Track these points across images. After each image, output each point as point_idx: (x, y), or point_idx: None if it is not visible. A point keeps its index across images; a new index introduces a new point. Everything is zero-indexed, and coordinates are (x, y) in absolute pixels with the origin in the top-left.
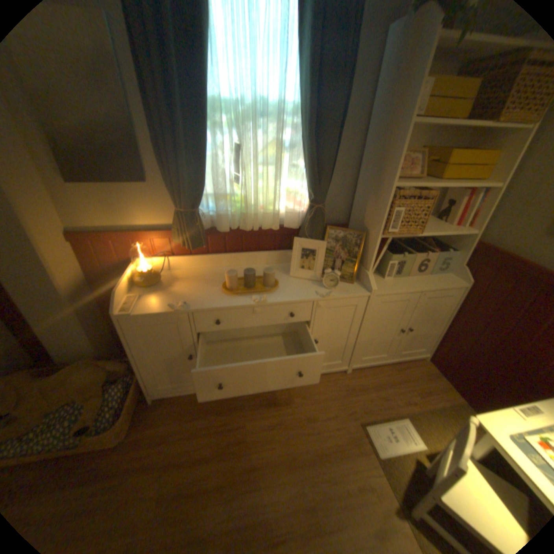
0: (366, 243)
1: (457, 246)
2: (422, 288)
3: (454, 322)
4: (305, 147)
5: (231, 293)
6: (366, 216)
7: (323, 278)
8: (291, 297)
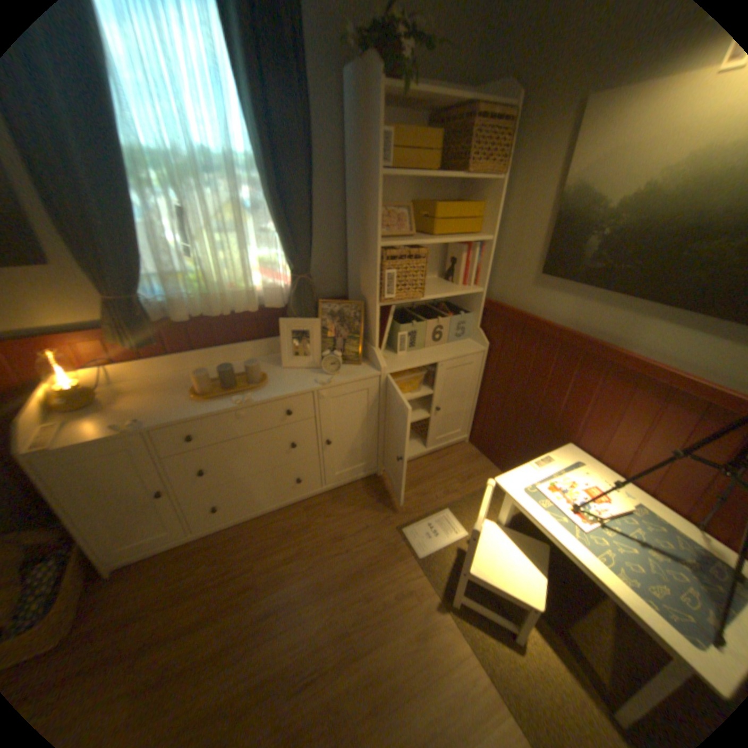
0: (367, 315)
1: (469, 308)
2: (437, 358)
3: (481, 392)
4: (271, 207)
5: (203, 398)
6: (362, 284)
7: (324, 363)
8: (284, 391)
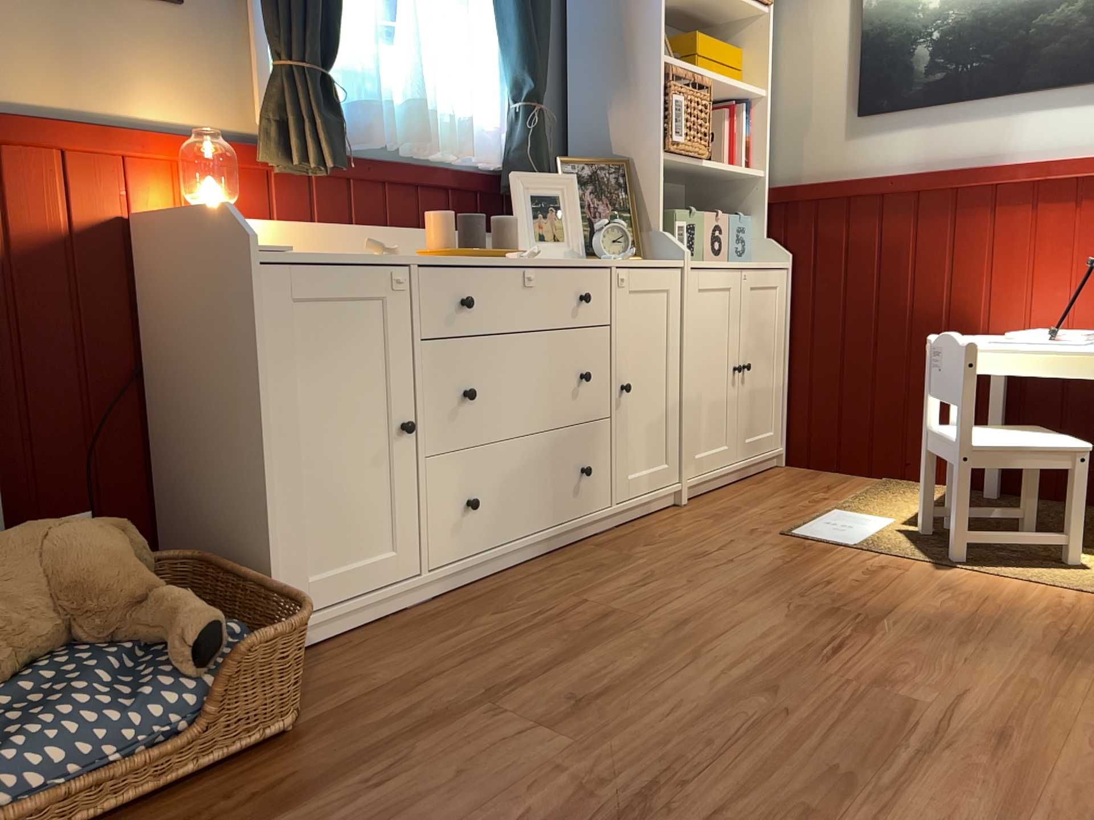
0: (632, 184)
1: (739, 212)
2: (736, 264)
3: (791, 348)
4: None
5: (458, 249)
6: (615, 136)
7: (592, 246)
8: (570, 259)
